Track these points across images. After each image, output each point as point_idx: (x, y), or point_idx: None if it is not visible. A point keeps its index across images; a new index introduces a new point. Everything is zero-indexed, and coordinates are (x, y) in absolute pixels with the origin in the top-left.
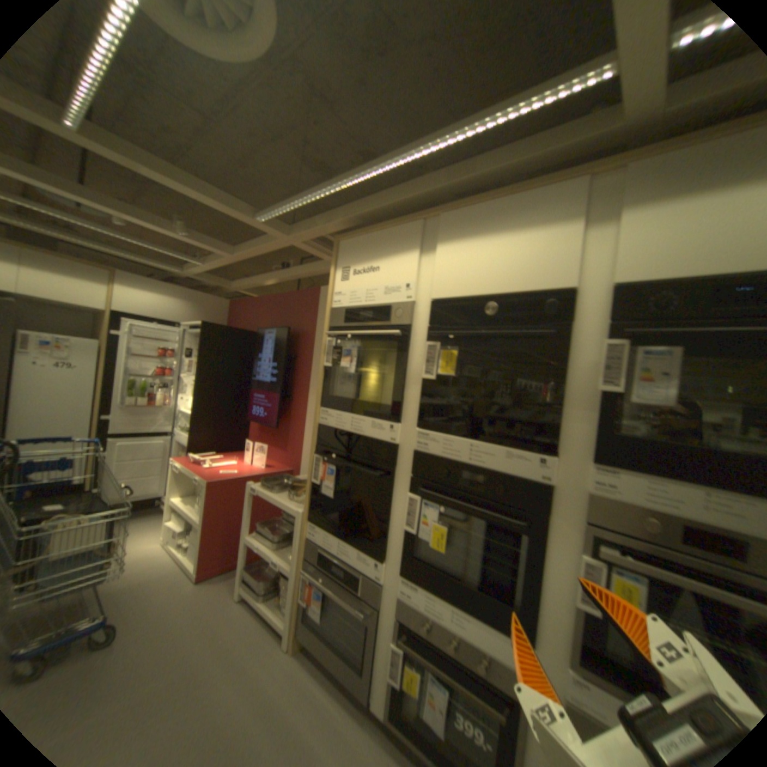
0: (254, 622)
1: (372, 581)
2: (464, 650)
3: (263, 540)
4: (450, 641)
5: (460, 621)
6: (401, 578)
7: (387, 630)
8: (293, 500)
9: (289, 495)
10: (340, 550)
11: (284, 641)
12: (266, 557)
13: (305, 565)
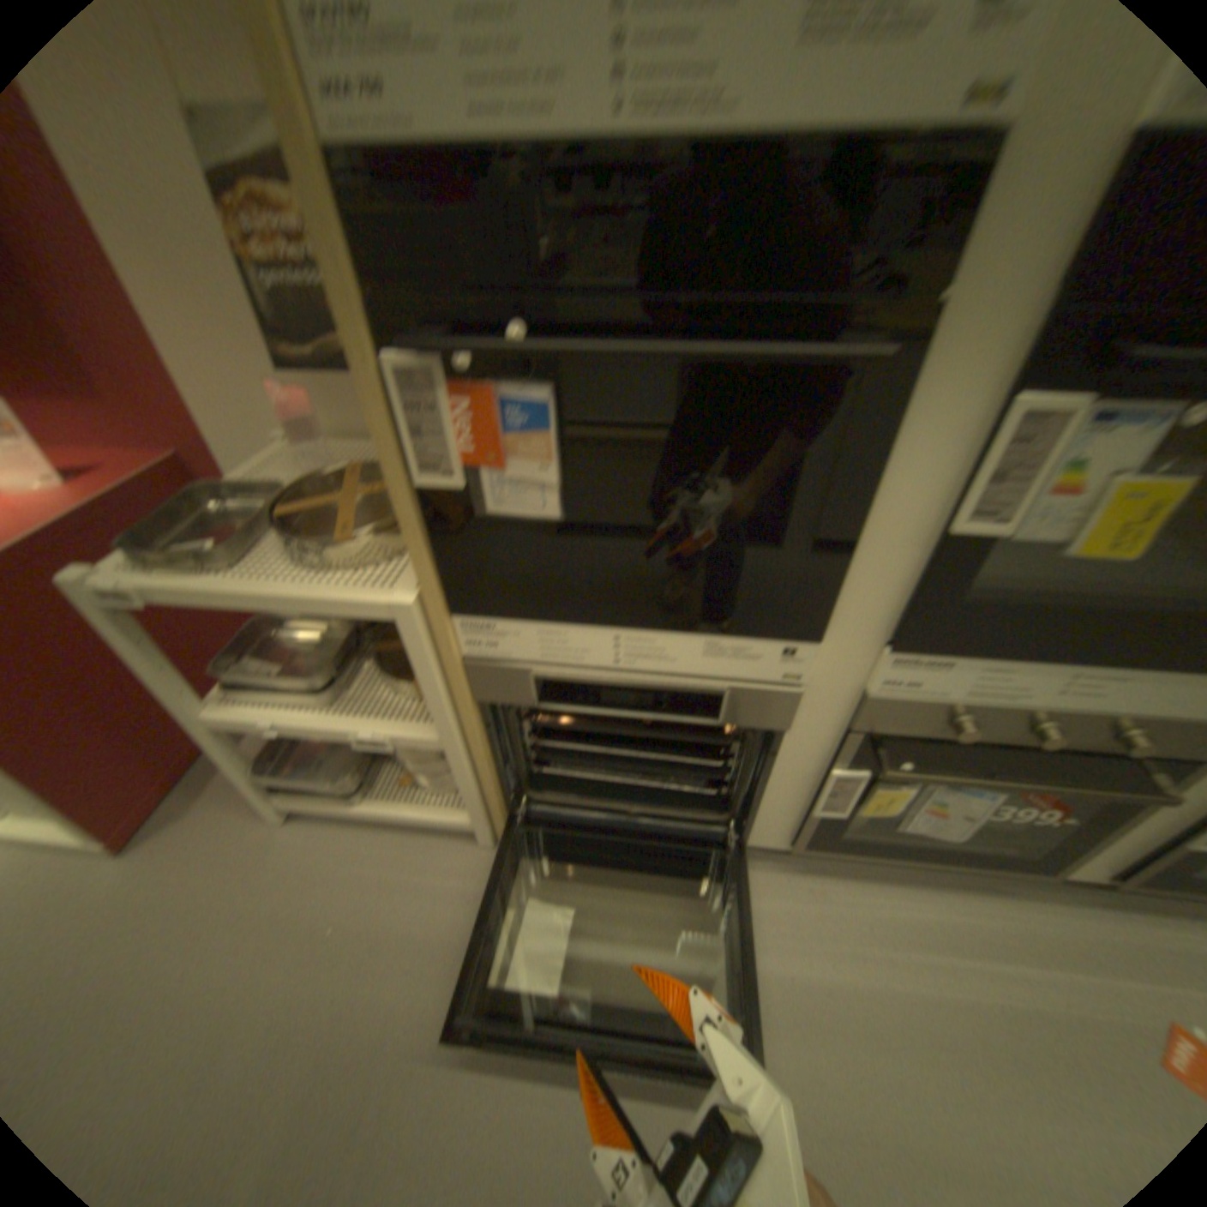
0: (366, 829)
1: (771, 680)
2: (1078, 725)
3: (265, 686)
4: (1039, 724)
5: (1093, 683)
6: (894, 649)
7: (806, 745)
8: (321, 554)
9: (282, 541)
10: (625, 645)
11: (479, 831)
12: (321, 727)
13: (488, 705)
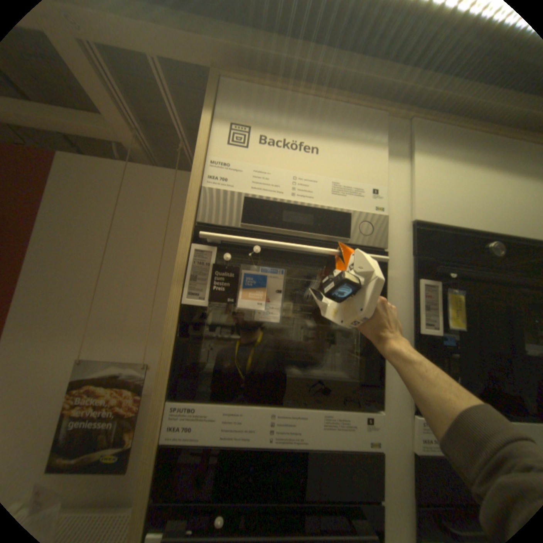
0: None
1: None
2: None
3: None
4: None
5: None
6: None
7: None
8: None
9: None
10: None
11: None
12: None
13: None
